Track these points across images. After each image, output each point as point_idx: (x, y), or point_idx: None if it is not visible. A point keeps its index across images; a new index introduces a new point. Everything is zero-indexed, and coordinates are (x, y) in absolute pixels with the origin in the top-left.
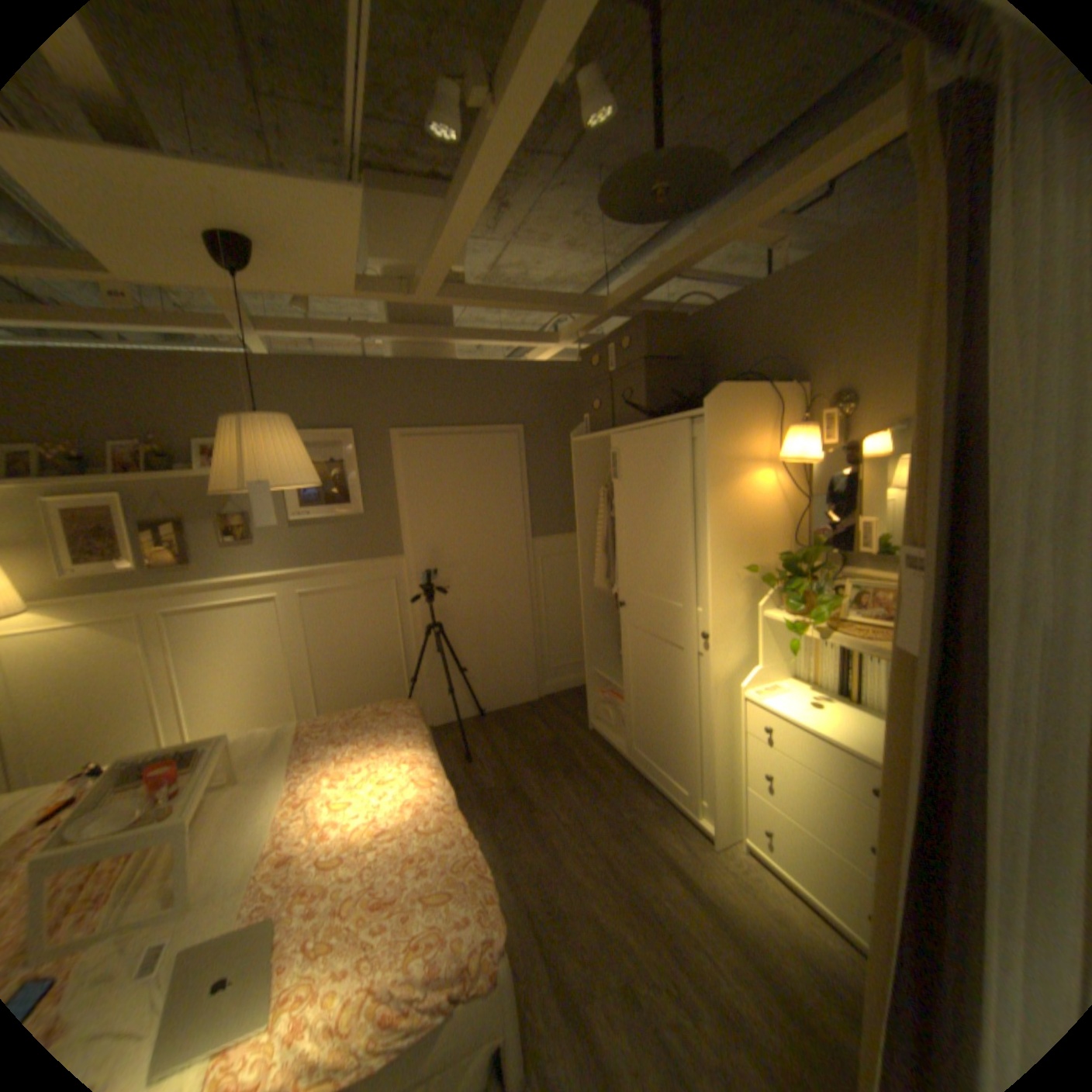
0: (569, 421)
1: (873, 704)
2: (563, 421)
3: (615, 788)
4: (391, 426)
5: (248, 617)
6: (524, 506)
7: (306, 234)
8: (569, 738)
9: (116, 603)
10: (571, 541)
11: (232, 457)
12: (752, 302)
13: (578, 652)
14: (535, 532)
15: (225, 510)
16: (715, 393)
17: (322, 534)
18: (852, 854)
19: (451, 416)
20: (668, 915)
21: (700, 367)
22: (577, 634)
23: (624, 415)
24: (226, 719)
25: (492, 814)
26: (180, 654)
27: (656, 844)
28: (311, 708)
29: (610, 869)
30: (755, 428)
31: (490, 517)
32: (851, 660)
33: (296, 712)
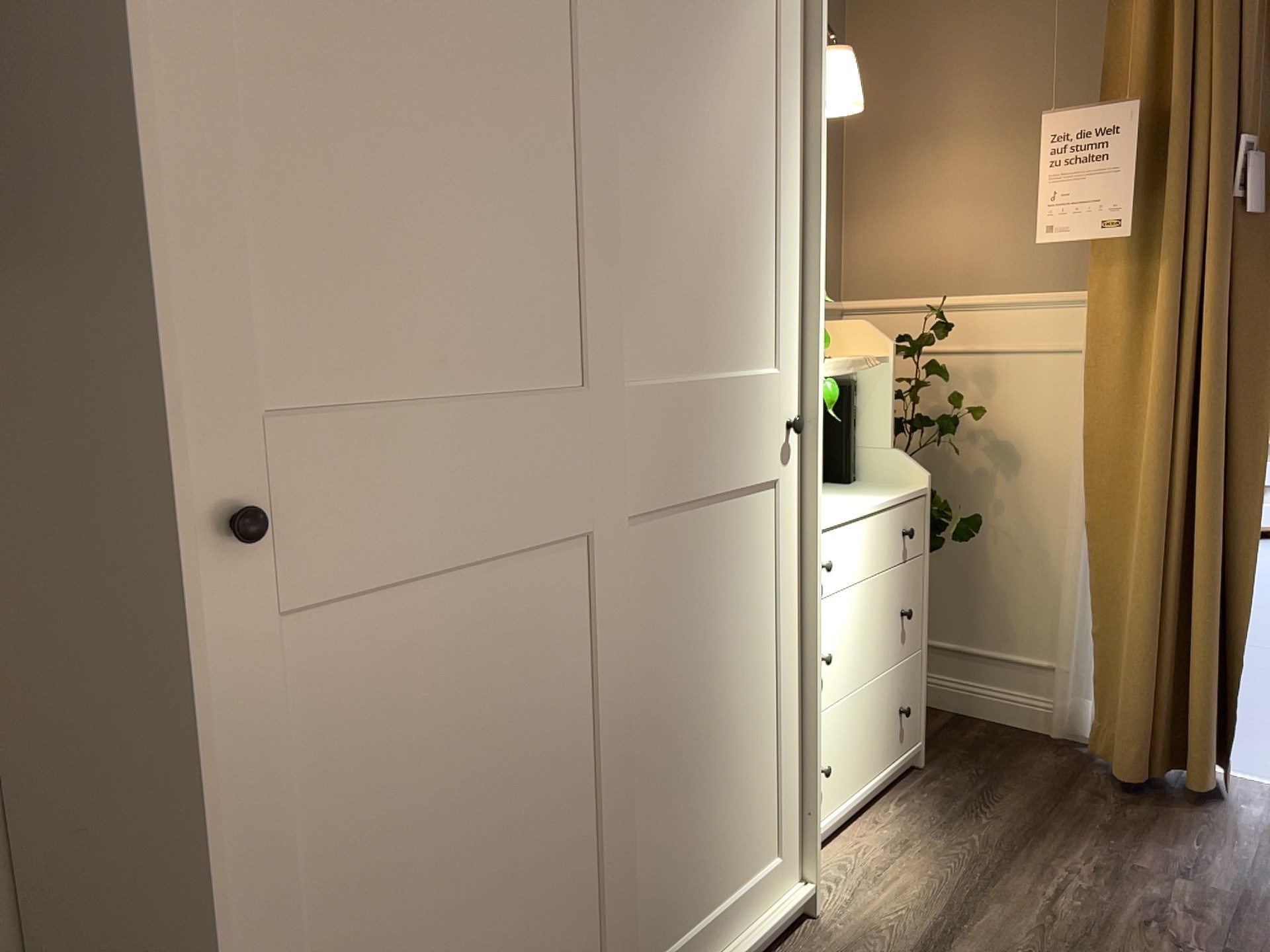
0: None
1: None
2: None
3: None
4: None
5: None
6: None
7: None
8: None
9: None
10: None
11: None
12: None
13: None
14: None
15: None
16: None
17: None
18: (888, 652)
19: None
20: None
21: None
22: None
23: None
24: None
25: None
26: None
27: None
28: None
29: None
30: None
31: None
32: None
33: None
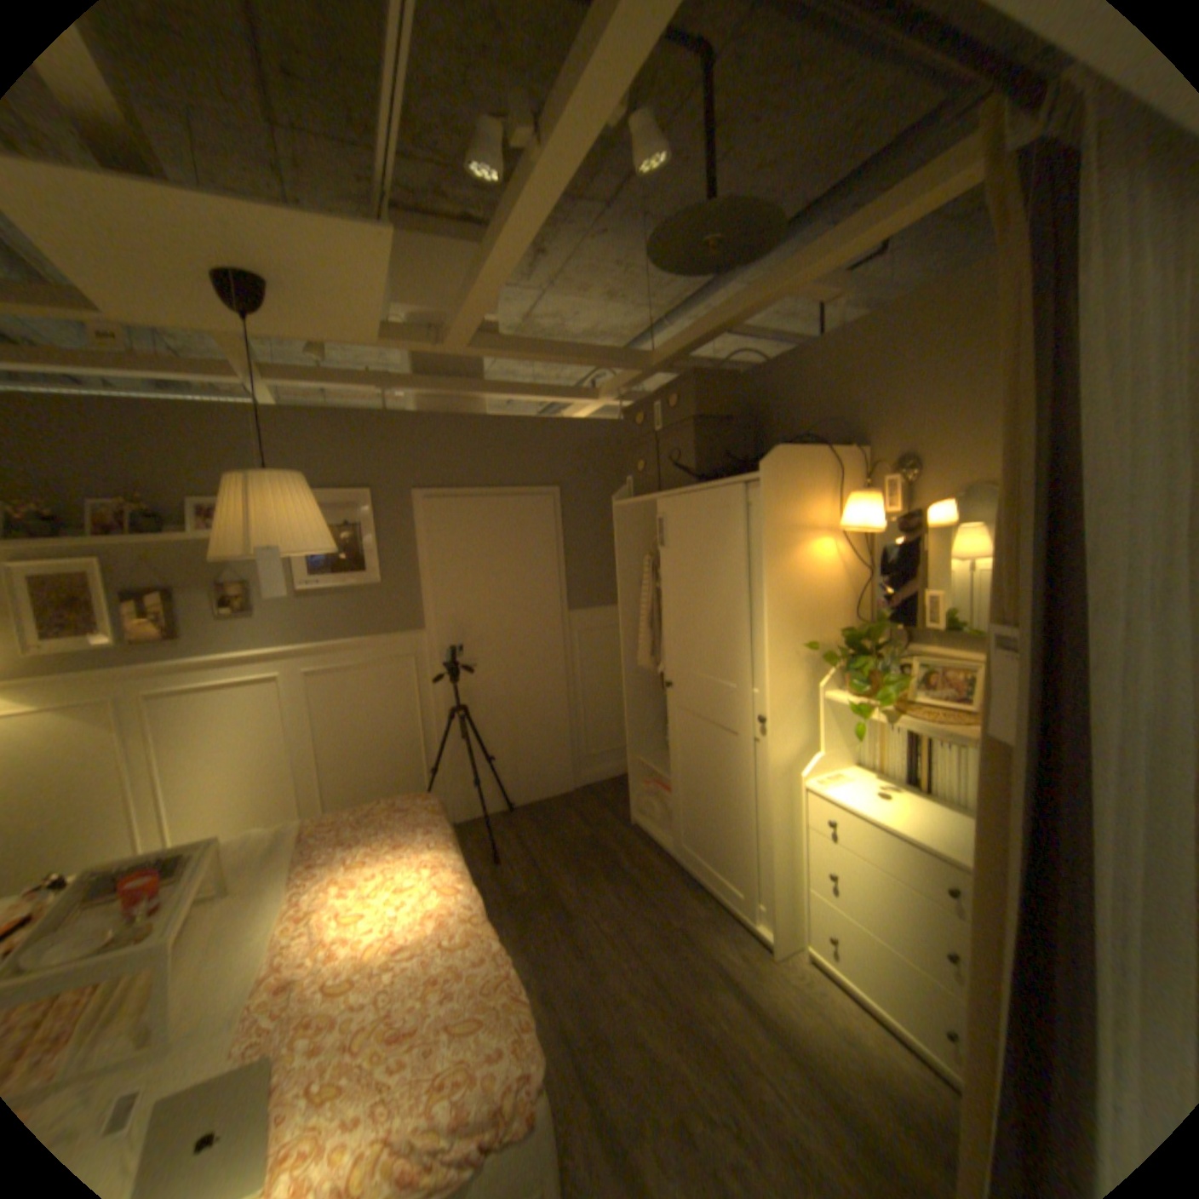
0: (609, 483)
1: (945, 795)
2: (603, 483)
3: (661, 891)
4: (413, 485)
5: (245, 700)
6: (560, 576)
7: (328, 276)
8: (609, 834)
9: (90, 684)
10: (611, 614)
11: (237, 518)
12: (807, 361)
13: (618, 738)
14: (572, 604)
15: (222, 578)
16: (772, 456)
17: (333, 606)
18: (927, 963)
19: (481, 476)
20: (724, 1037)
21: (753, 428)
22: (617, 718)
23: (672, 478)
24: (216, 818)
25: (523, 924)
26: (163, 743)
27: (709, 956)
28: (316, 803)
29: (658, 985)
30: (814, 494)
31: (522, 588)
32: (920, 746)
33: (297, 808)
